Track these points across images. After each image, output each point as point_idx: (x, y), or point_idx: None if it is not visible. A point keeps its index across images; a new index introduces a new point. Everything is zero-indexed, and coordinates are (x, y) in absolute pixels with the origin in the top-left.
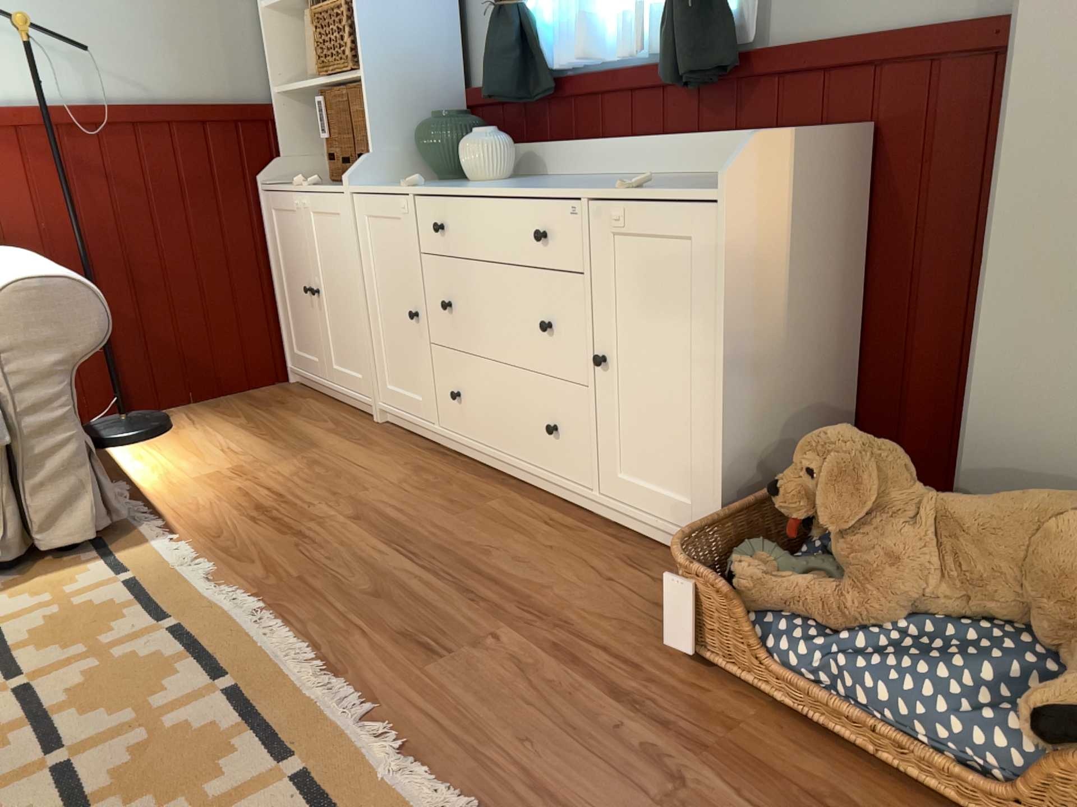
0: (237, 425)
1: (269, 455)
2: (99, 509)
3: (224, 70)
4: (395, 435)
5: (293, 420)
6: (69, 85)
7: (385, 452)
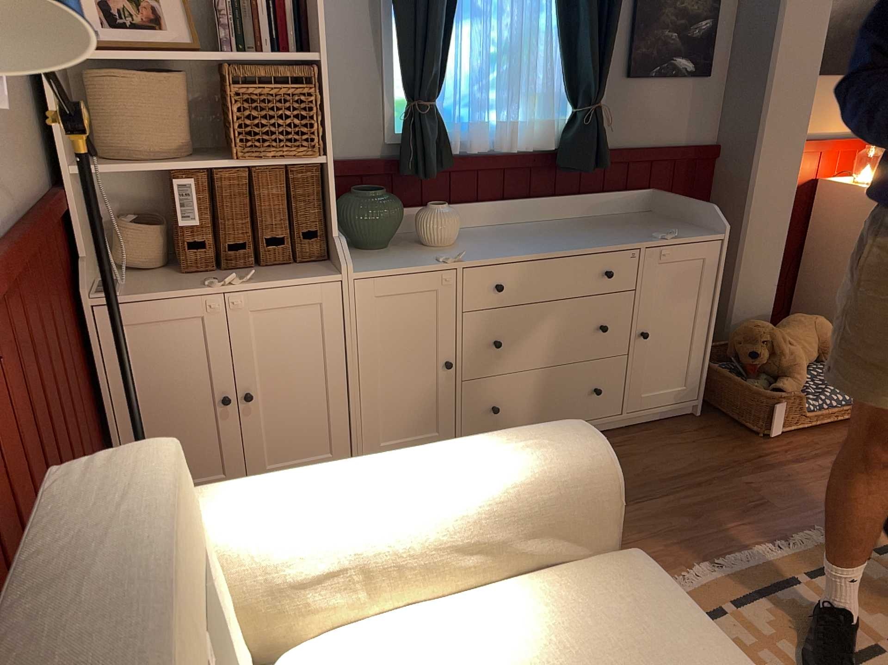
0: None
1: None
2: None
3: (28, 148)
4: None
5: None
6: None
7: None
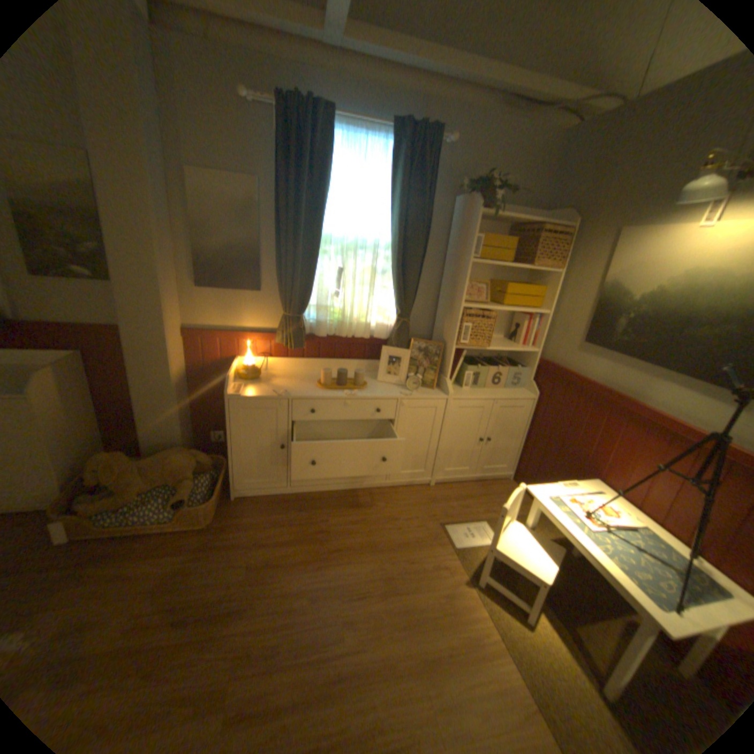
0: None
1: None
2: None
3: None
4: None
5: None
6: None
7: None
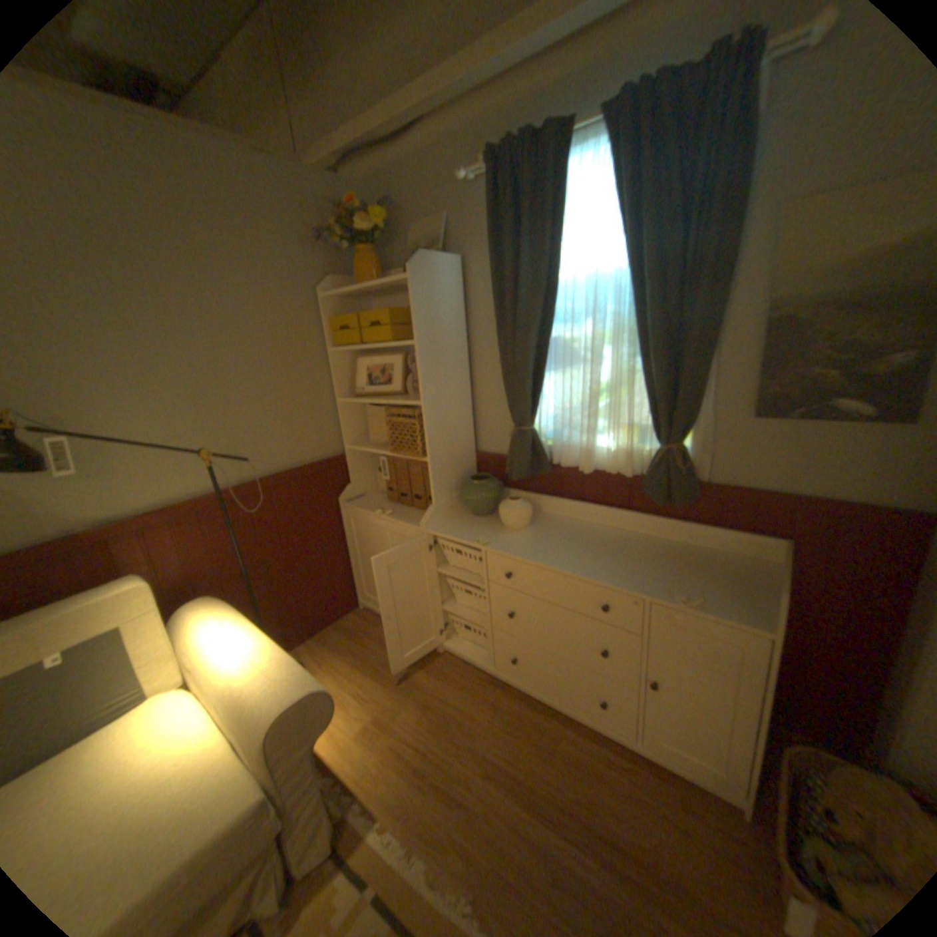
0: (350, 665)
1: (389, 702)
2: (330, 831)
3: (317, 438)
4: (458, 665)
5: (384, 655)
6: (226, 472)
7: (462, 687)
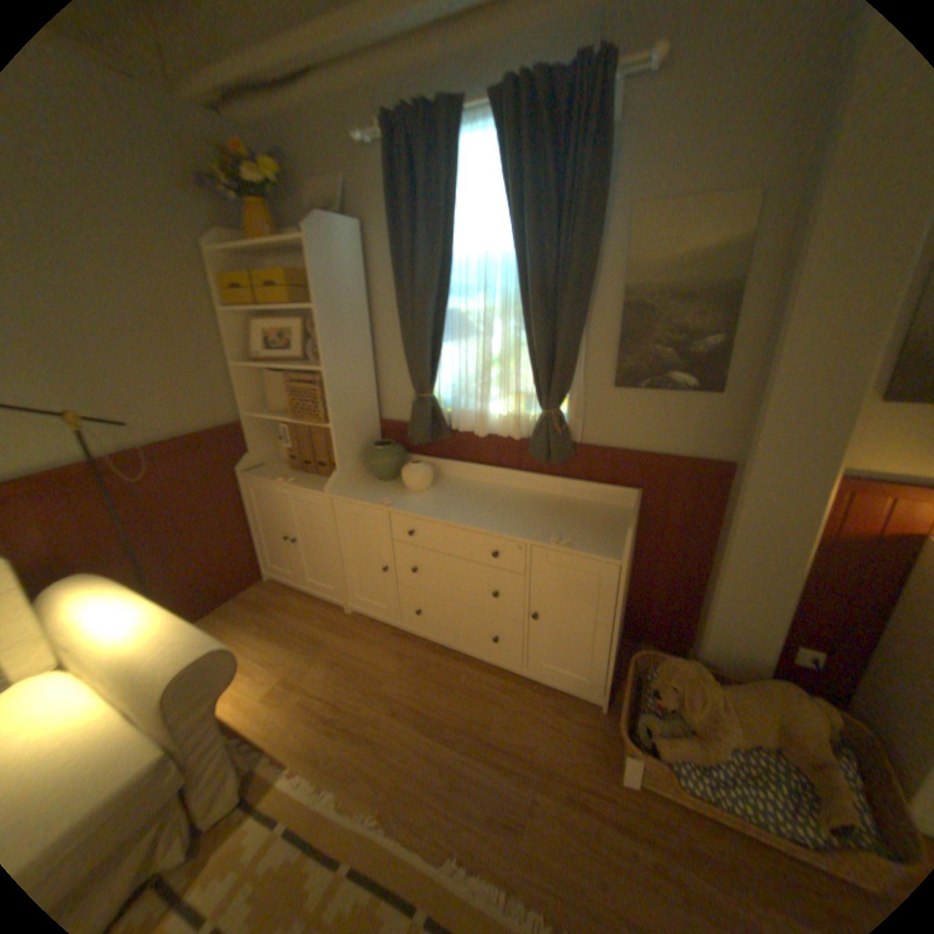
0: (254, 635)
1: (296, 663)
2: (236, 782)
3: (206, 405)
4: (366, 624)
5: (290, 622)
6: (96, 439)
7: (369, 642)
